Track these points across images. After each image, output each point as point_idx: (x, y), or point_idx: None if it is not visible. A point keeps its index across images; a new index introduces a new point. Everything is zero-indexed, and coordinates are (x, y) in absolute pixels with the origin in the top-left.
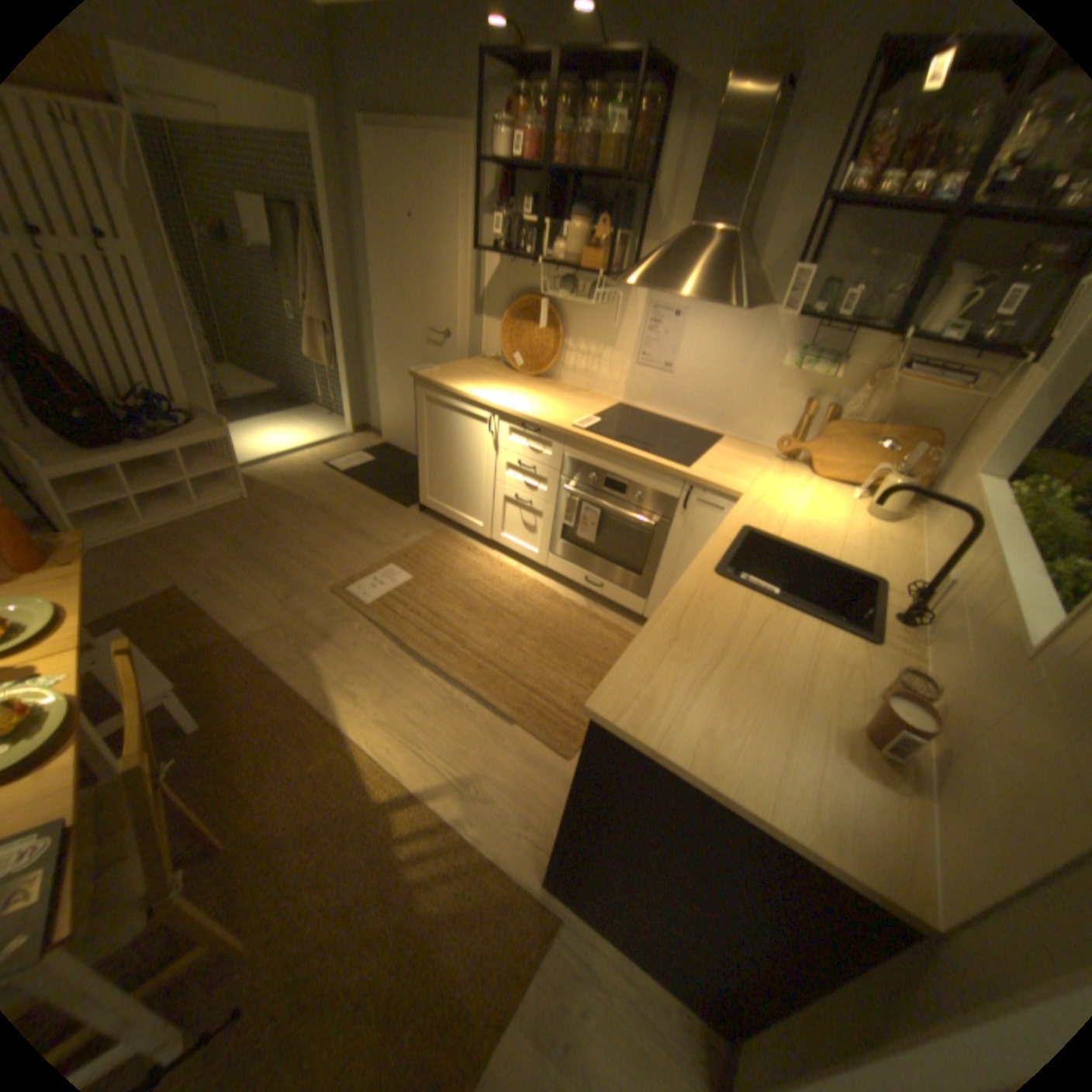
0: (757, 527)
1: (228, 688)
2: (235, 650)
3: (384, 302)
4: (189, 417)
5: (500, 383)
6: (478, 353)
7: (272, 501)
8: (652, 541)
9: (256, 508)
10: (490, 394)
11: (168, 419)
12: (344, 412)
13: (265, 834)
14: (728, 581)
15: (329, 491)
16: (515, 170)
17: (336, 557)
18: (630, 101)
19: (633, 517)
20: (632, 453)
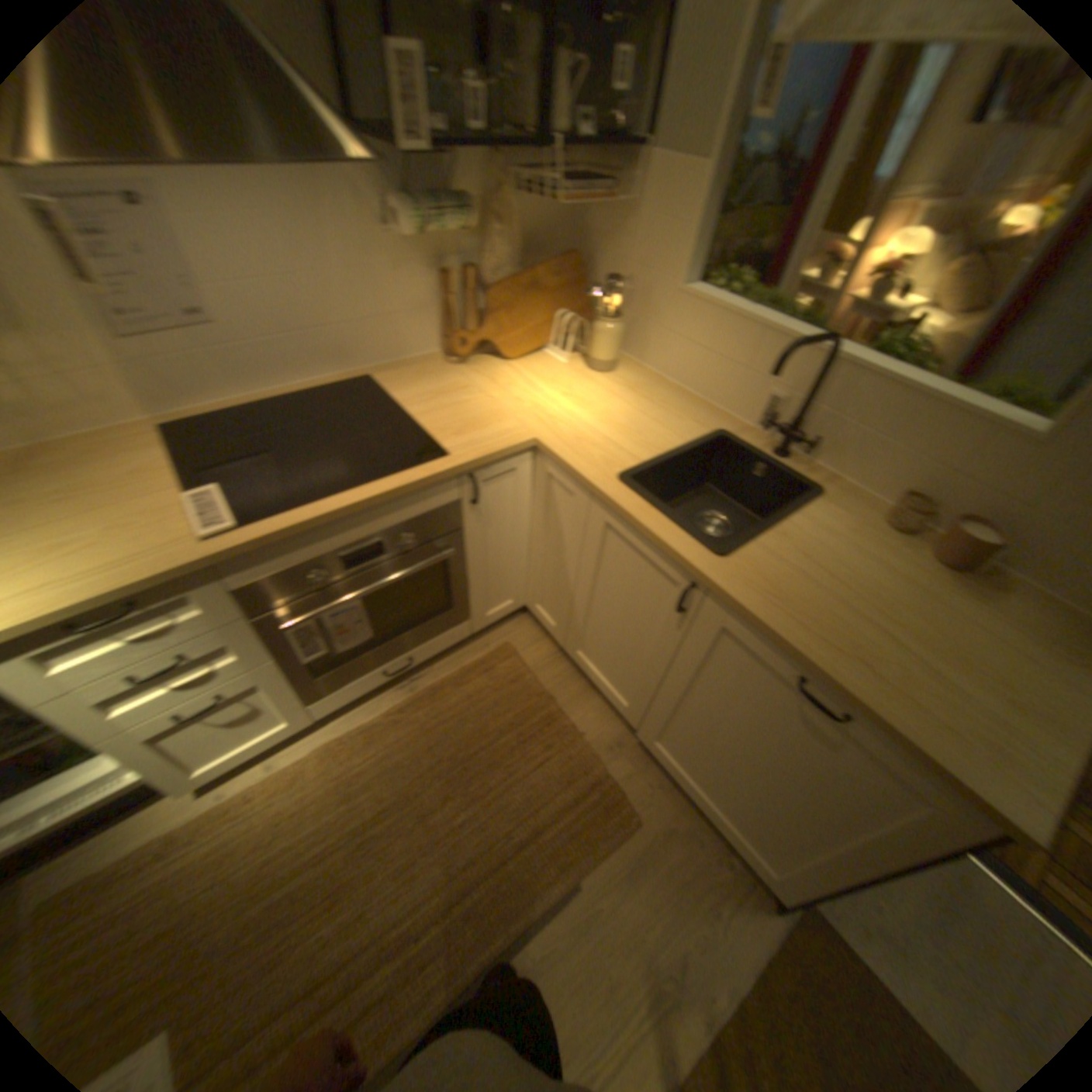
0: (616, 466)
1: None
2: None
3: None
4: None
5: None
6: None
7: None
8: (451, 563)
9: None
10: None
11: None
12: None
13: None
14: (735, 551)
15: None
16: None
17: None
18: None
19: (423, 564)
20: (369, 495)
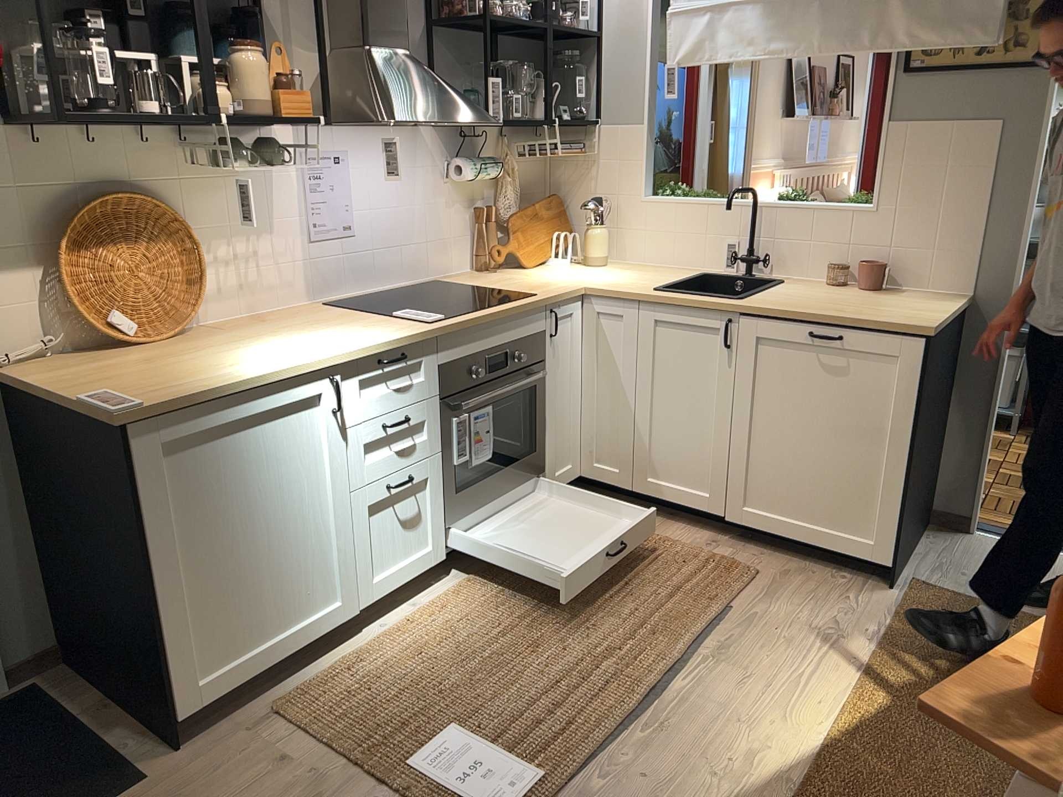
0: (649, 287)
1: None
2: None
3: None
4: None
5: (207, 354)
6: None
7: None
8: (538, 395)
9: None
10: (276, 358)
11: None
12: None
13: (995, 790)
14: (747, 296)
15: None
16: None
17: None
18: None
19: (529, 379)
20: (505, 307)
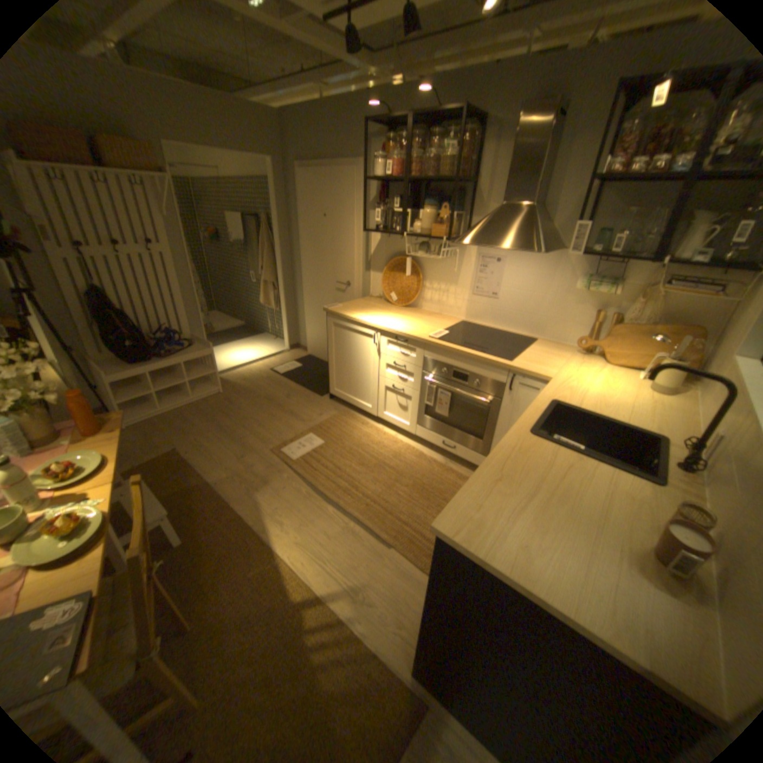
0: (563, 401)
1: (201, 516)
2: (208, 491)
3: (309, 267)
4: (190, 342)
5: (382, 311)
6: (368, 293)
7: (237, 393)
8: (489, 414)
9: (226, 398)
10: (374, 318)
11: (178, 344)
12: (284, 336)
13: (217, 620)
14: (541, 438)
15: (272, 386)
16: (388, 182)
17: (275, 429)
18: (458, 135)
19: (474, 397)
20: (470, 353)
